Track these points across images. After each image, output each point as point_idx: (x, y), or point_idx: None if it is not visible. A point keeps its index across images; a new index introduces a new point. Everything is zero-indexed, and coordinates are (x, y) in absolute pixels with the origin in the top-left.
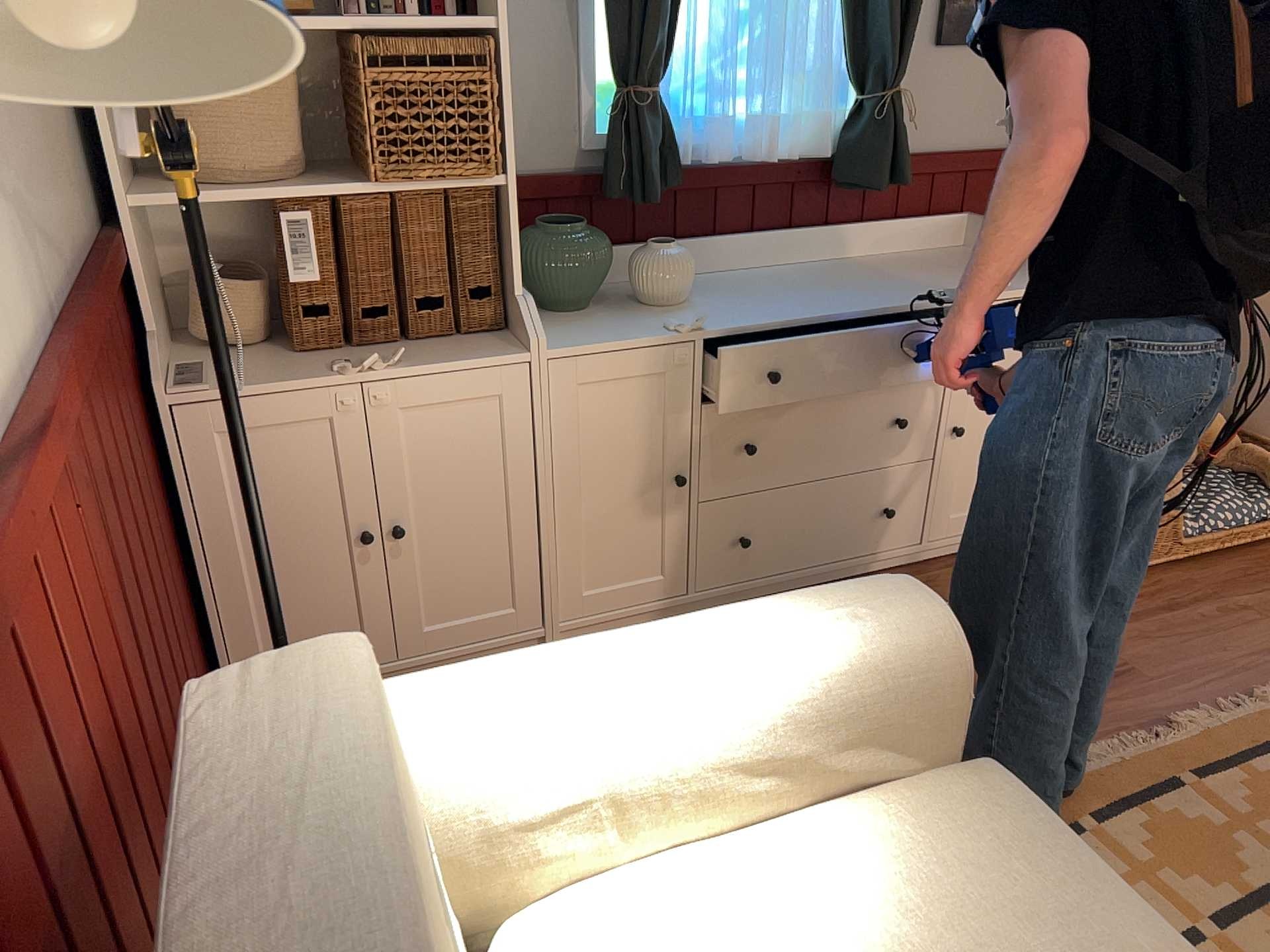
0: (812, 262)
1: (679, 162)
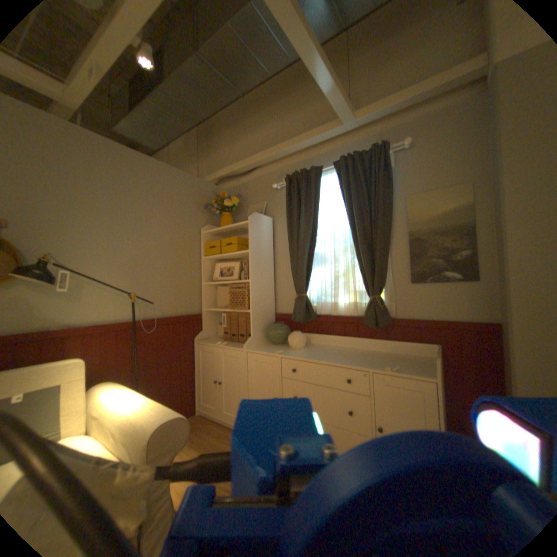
0: (363, 350)
1: (315, 312)
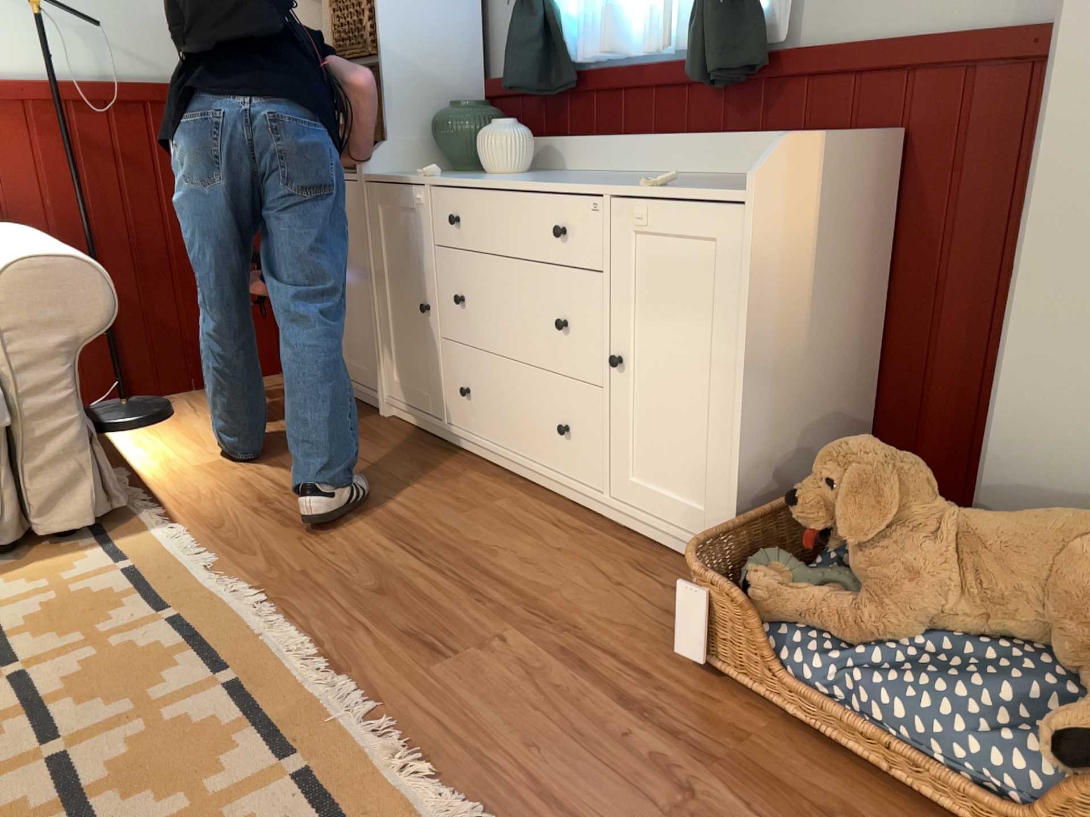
0: (687, 174)
1: (569, 62)
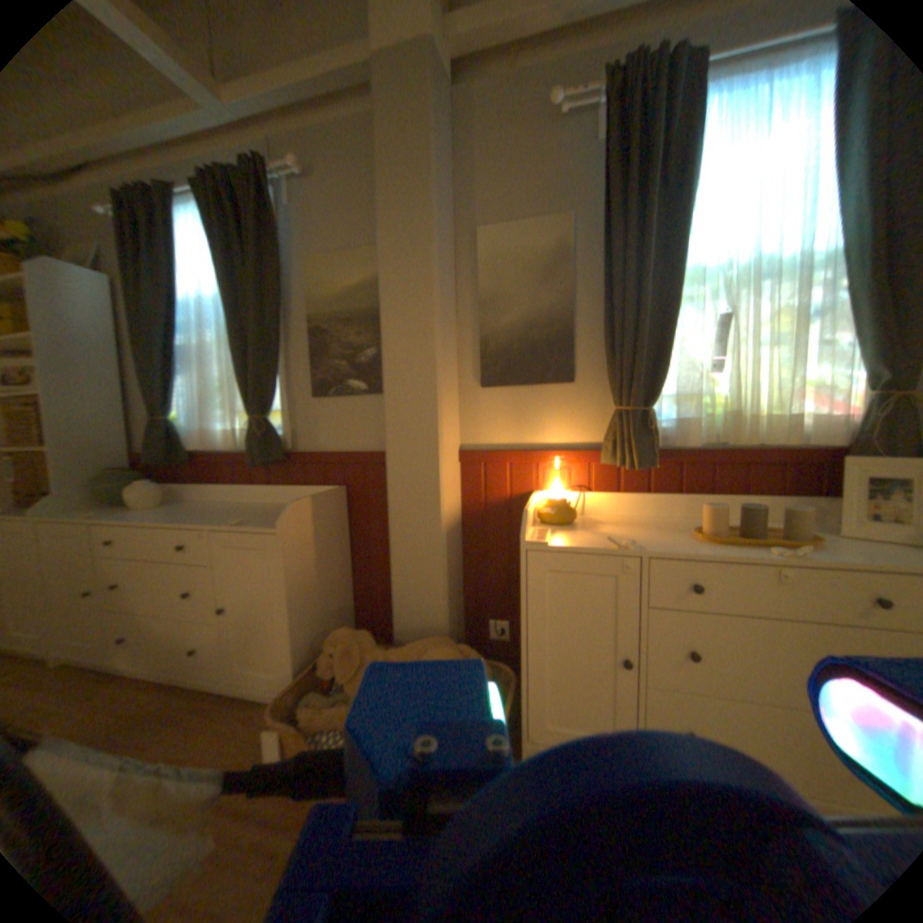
0: (256, 503)
1: (186, 450)
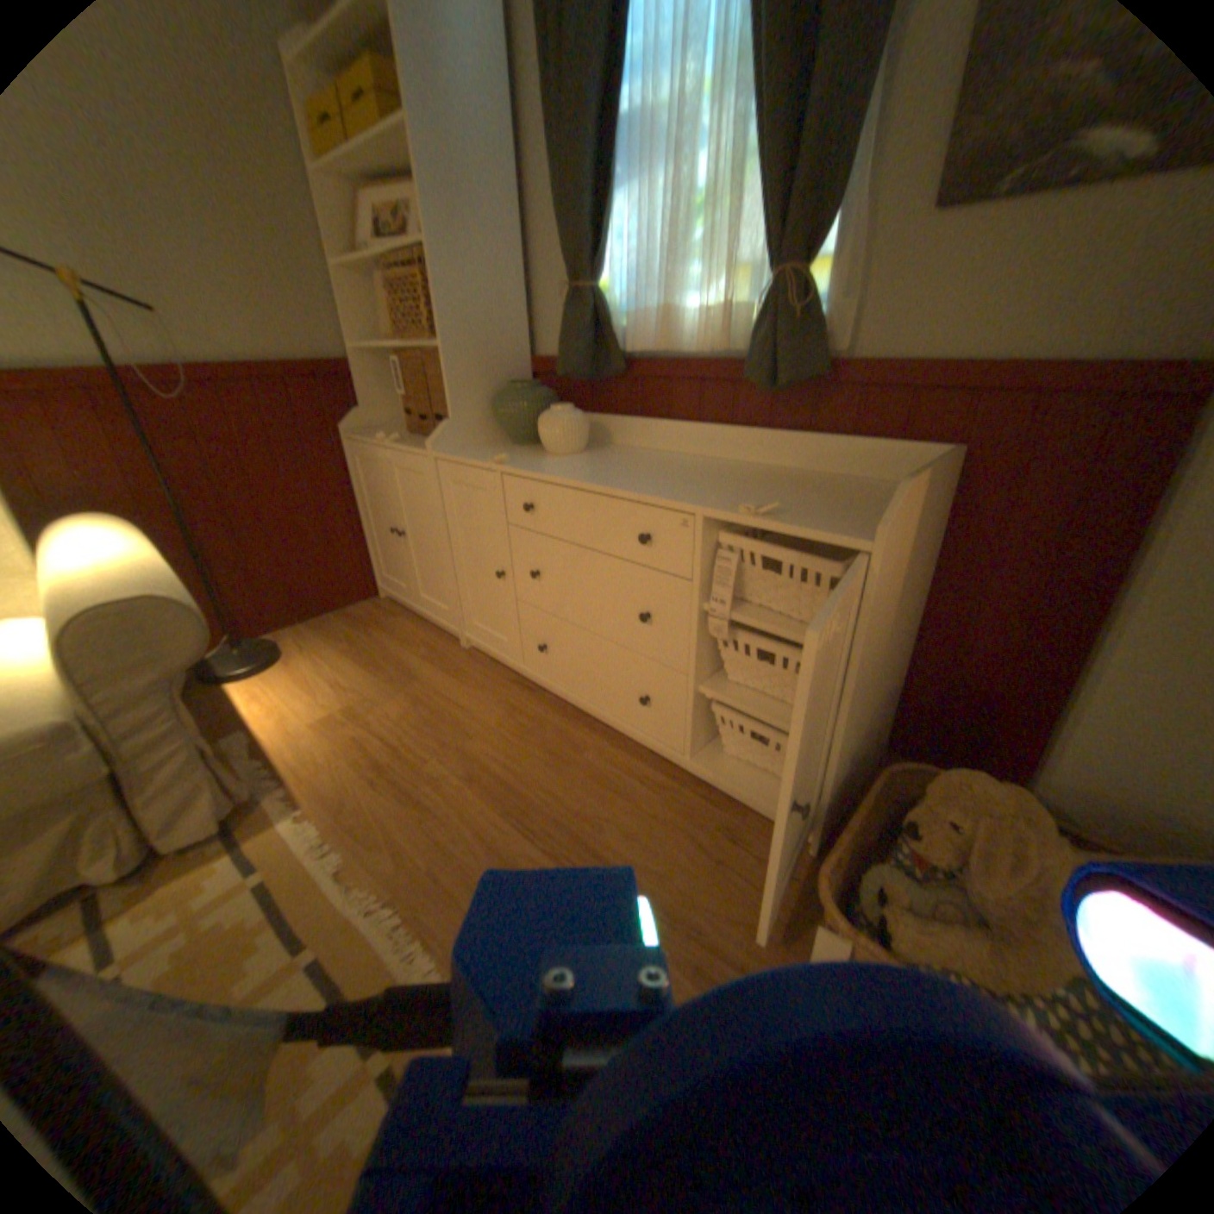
0: (739, 462)
1: (622, 348)
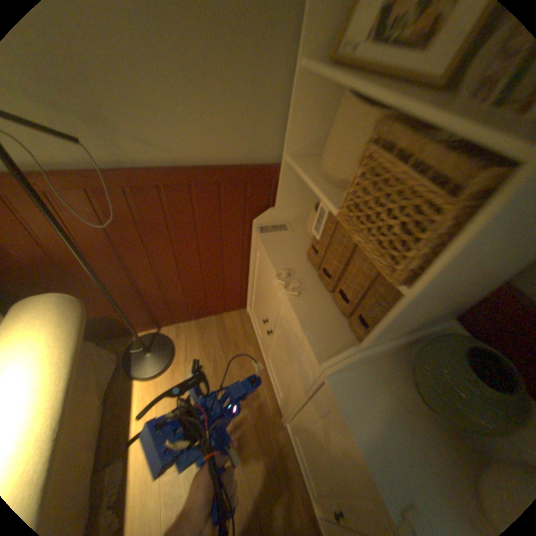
0: None
1: None
